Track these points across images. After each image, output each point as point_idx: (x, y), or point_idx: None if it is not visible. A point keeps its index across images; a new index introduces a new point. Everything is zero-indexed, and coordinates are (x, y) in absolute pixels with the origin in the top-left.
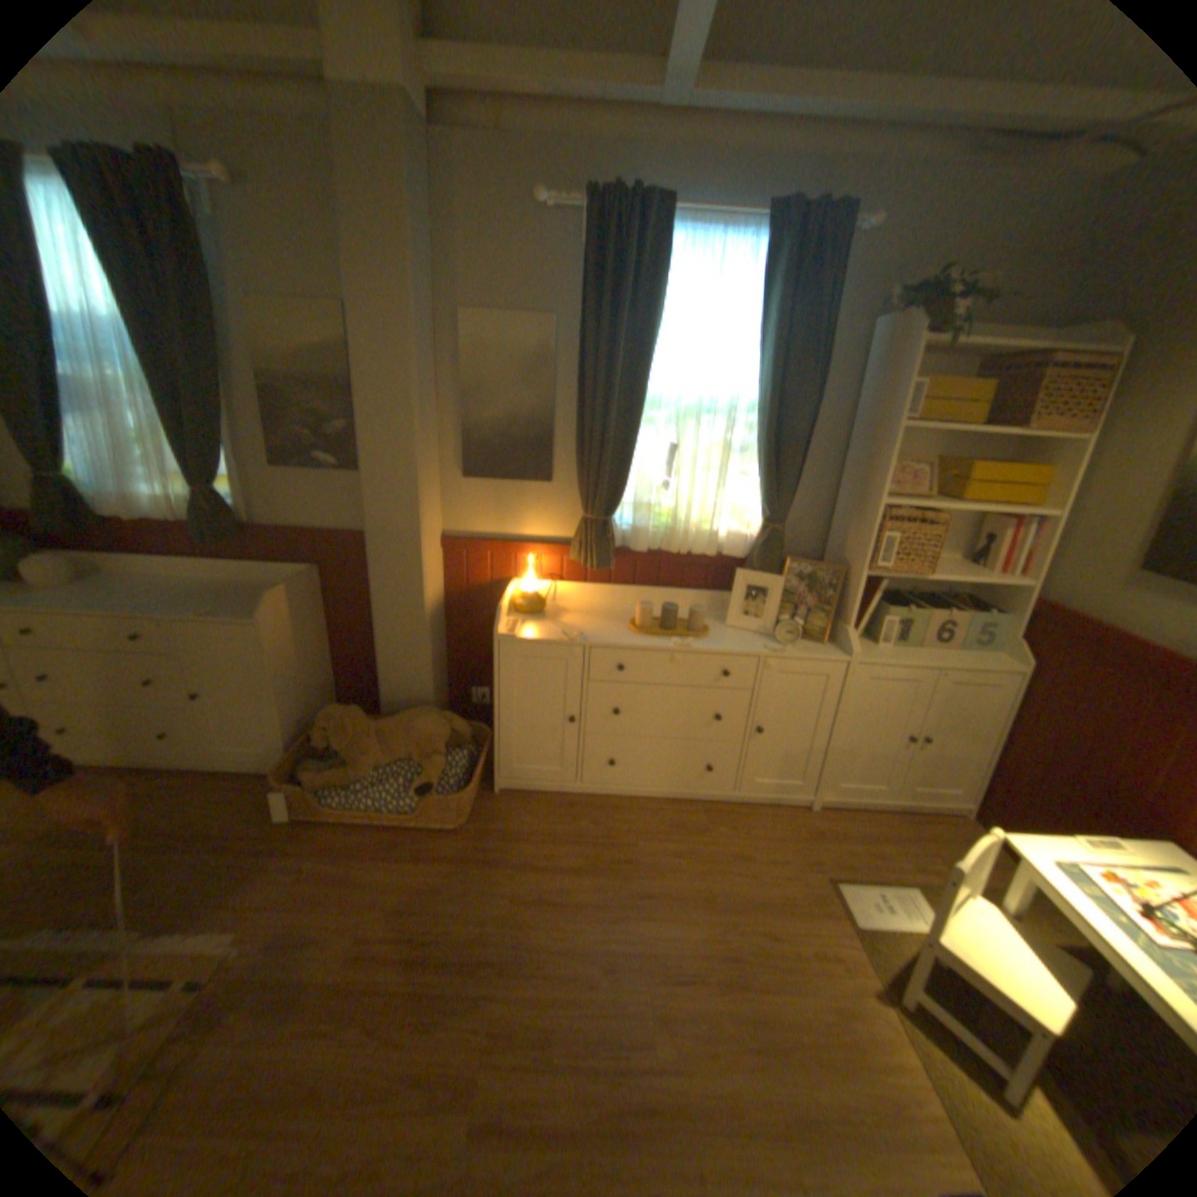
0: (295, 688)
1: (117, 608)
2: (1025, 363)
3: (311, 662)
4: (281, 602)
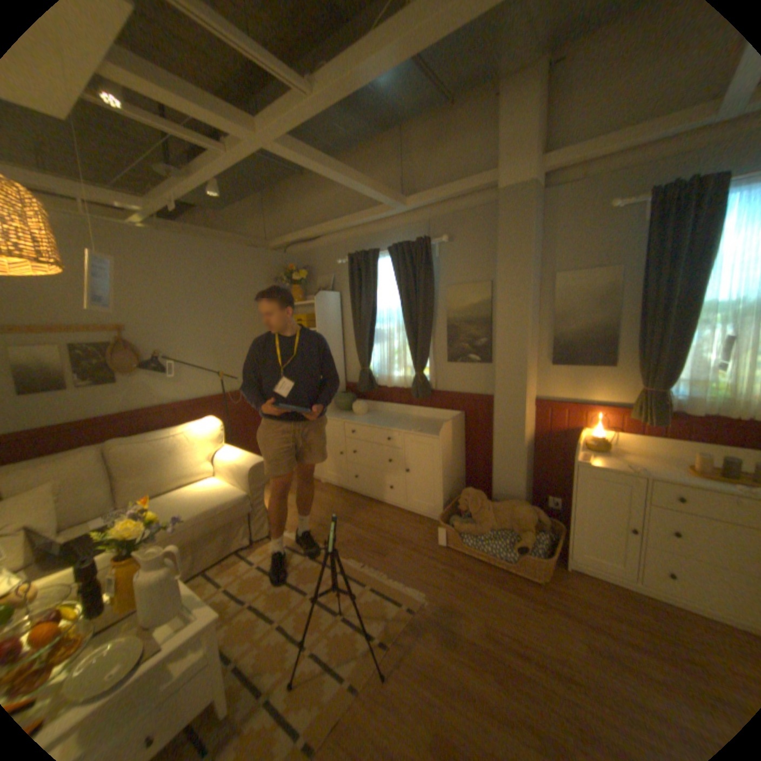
0: (450, 475)
1: (383, 424)
2: None
3: (457, 462)
4: (449, 428)
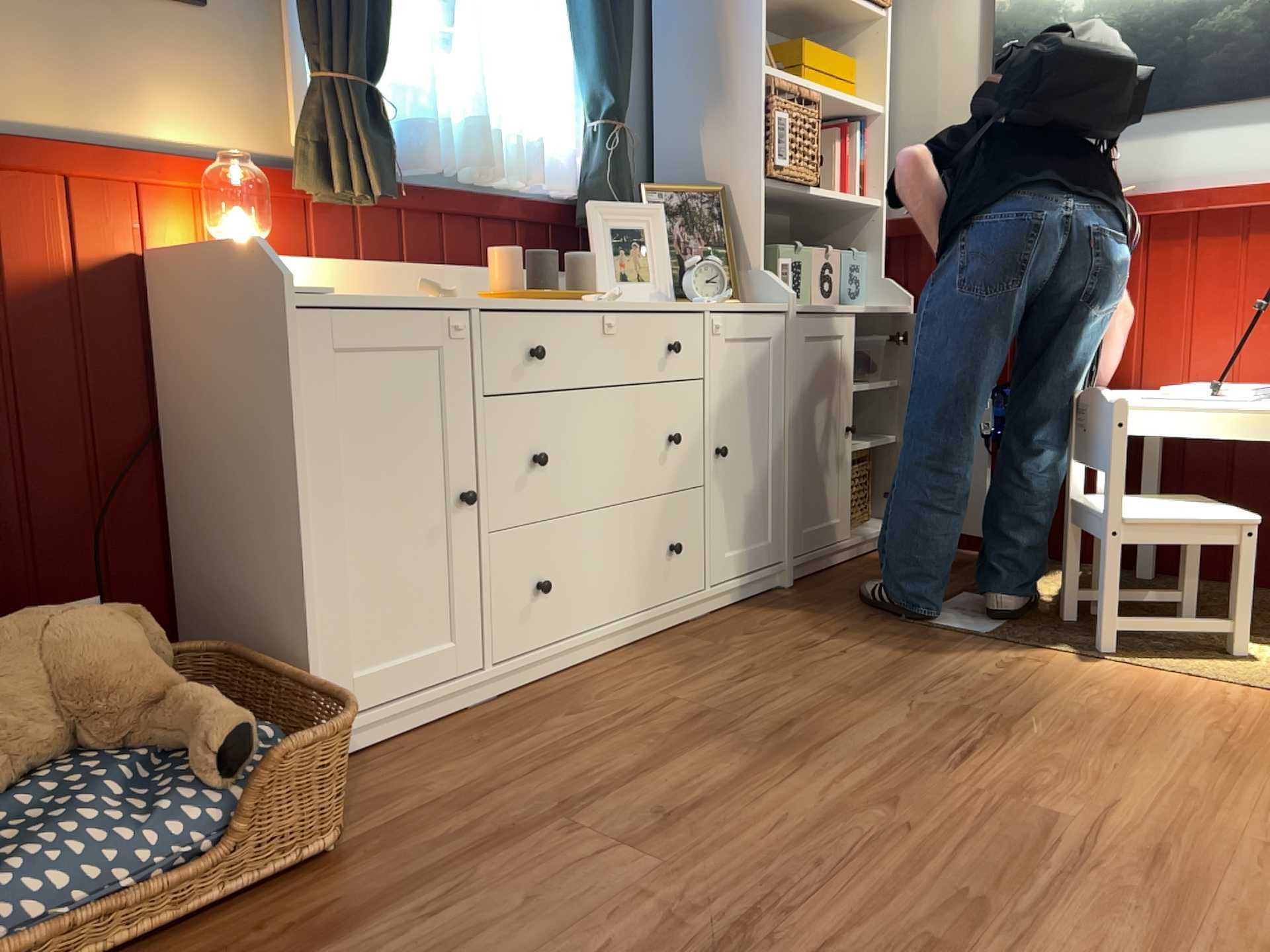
0: None
1: None
2: None
3: None
4: None
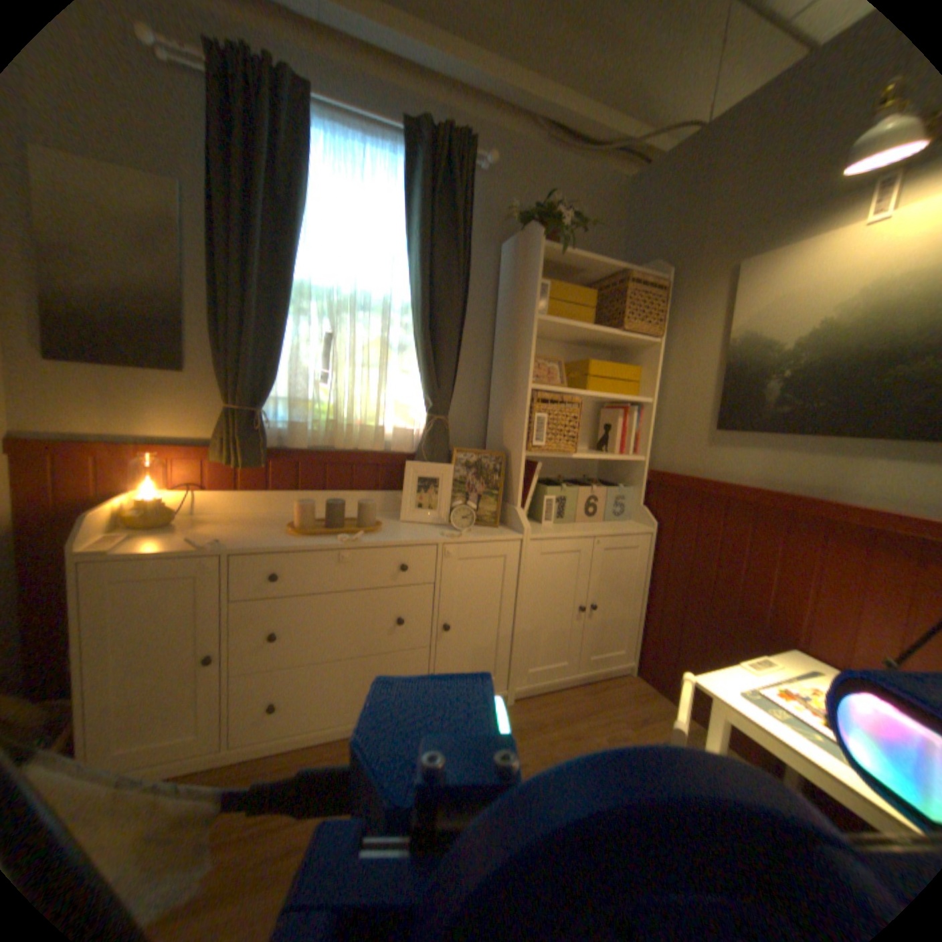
0: None
1: None
2: (611, 283)
3: None
4: None
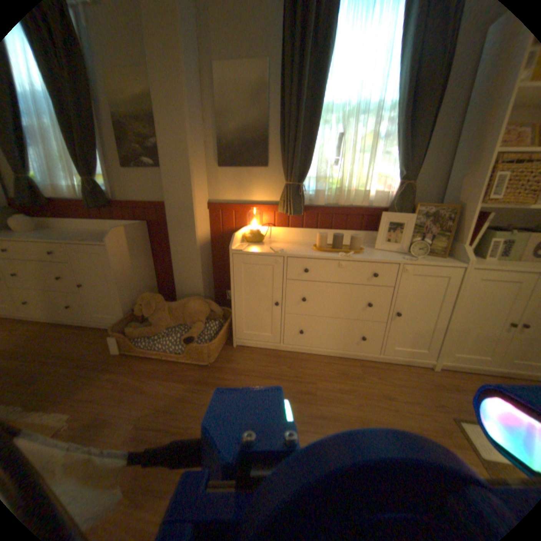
0: (132, 284)
1: (44, 237)
2: None
3: (143, 272)
4: (122, 234)
